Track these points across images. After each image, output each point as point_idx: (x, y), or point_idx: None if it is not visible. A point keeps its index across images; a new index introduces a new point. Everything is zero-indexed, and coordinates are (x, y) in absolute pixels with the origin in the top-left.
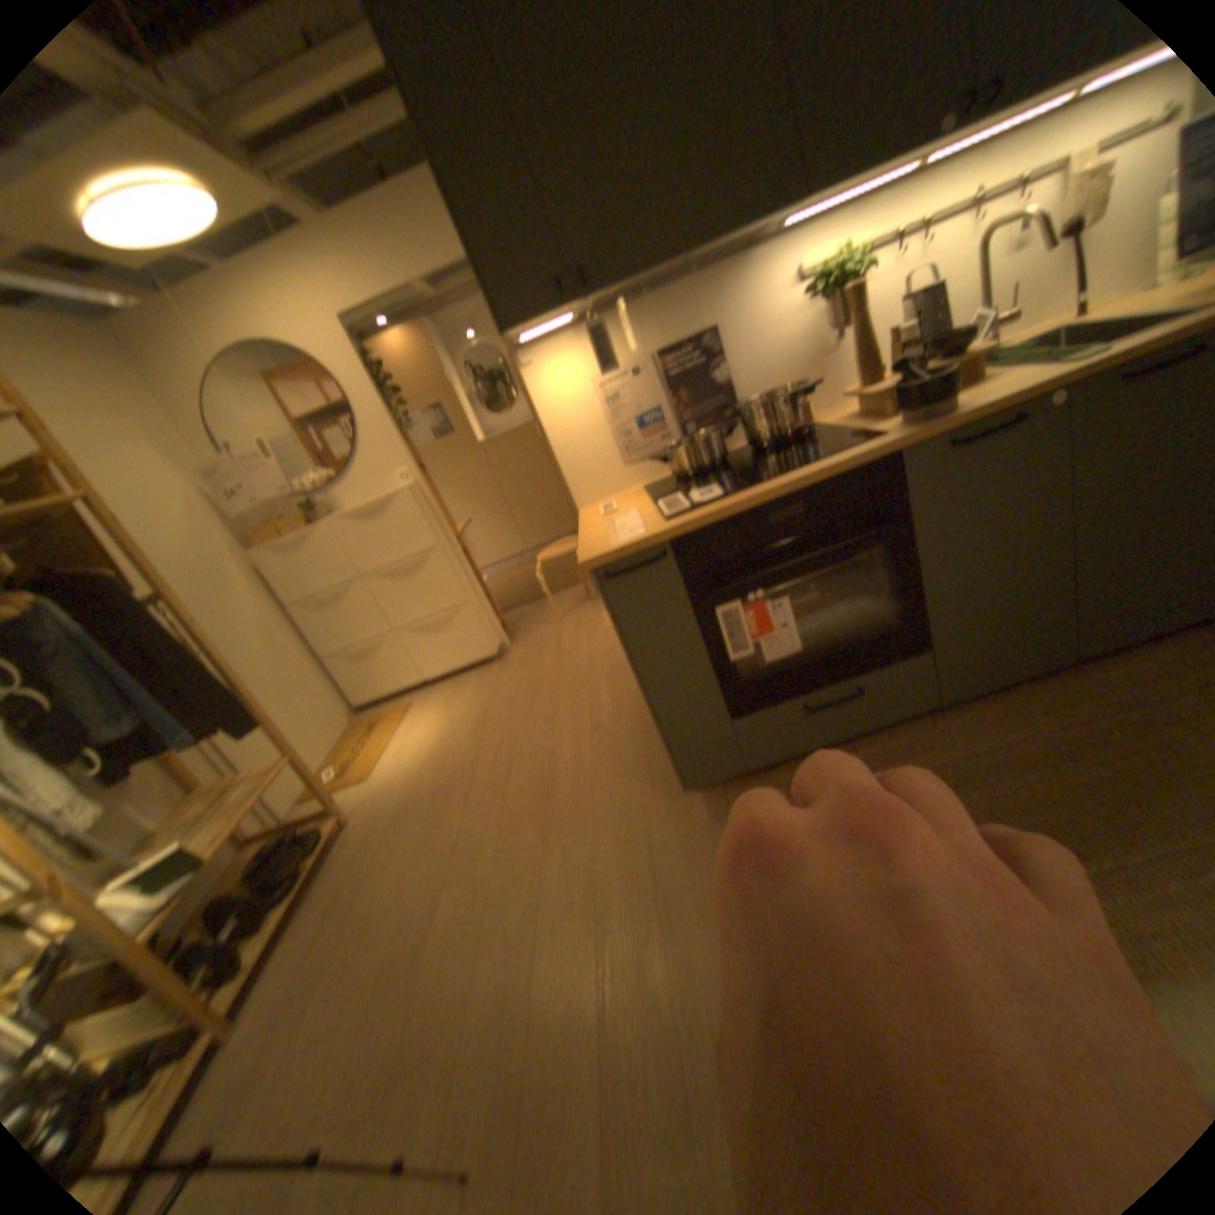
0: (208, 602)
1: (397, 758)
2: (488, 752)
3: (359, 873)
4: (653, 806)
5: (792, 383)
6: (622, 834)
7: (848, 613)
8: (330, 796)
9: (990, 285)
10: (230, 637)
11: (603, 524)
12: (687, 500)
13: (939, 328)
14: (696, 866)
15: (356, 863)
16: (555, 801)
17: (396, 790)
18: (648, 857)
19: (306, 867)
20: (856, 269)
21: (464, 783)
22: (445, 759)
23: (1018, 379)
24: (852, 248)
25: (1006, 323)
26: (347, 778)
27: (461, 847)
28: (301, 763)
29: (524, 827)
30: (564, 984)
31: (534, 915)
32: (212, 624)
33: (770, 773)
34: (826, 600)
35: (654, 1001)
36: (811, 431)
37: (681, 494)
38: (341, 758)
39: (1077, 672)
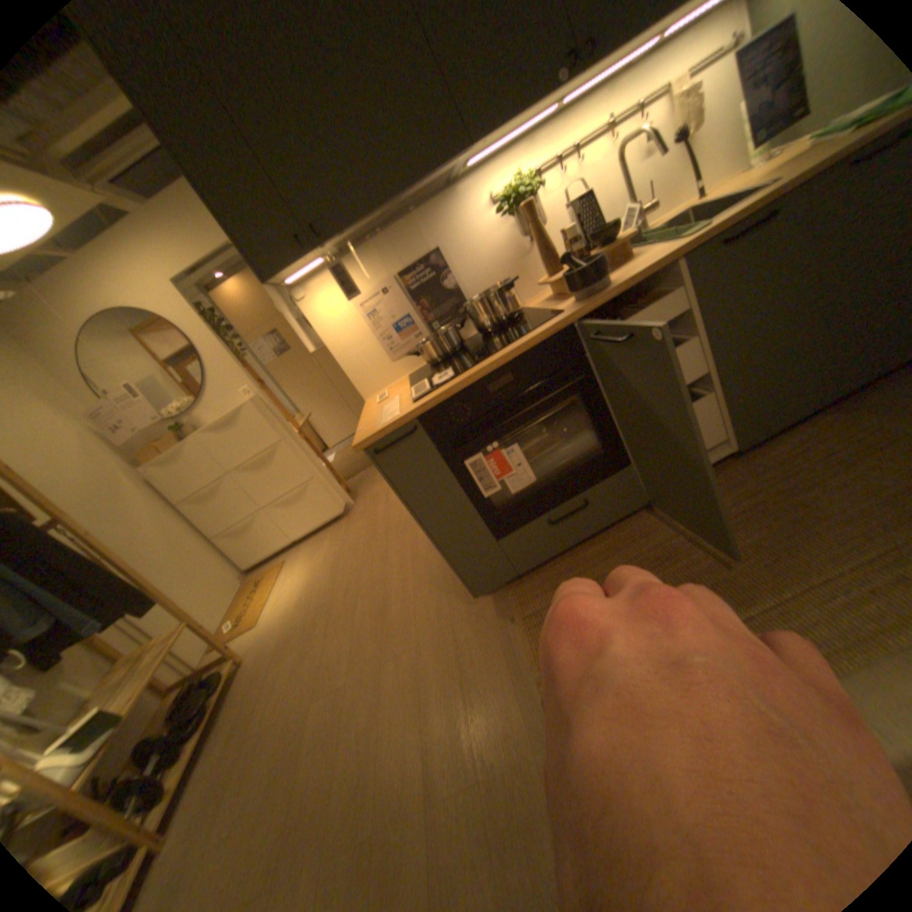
0: (108, 516)
1: (276, 607)
2: (340, 591)
3: (251, 703)
4: (457, 613)
5: (502, 281)
6: (436, 639)
7: (566, 447)
8: (228, 645)
9: (632, 185)
10: (131, 539)
11: (375, 412)
12: (430, 385)
13: (597, 224)
14: (488, 655)
15: (248, 695)
16: (388, 622)
17: (276, 632)
18: (454, 654)
19: (210, 706)
20: (532, 189)
21: (323, 619)
22: (310, 602)
23: (651, 255)
24: (525, 174)
25: (651, 211)
26: (240, 629)
27: (323, 669)
28: (204, 624)
29: (367, 645)
30: (398, 765)
31: (375, 714)
32: (114, 532)
33: (537, 573)
34: (551, 439)
35: (462, 767)
36: (520, 315)
37: (427, 380)
38: (235, 614)
39: (744, 459)
